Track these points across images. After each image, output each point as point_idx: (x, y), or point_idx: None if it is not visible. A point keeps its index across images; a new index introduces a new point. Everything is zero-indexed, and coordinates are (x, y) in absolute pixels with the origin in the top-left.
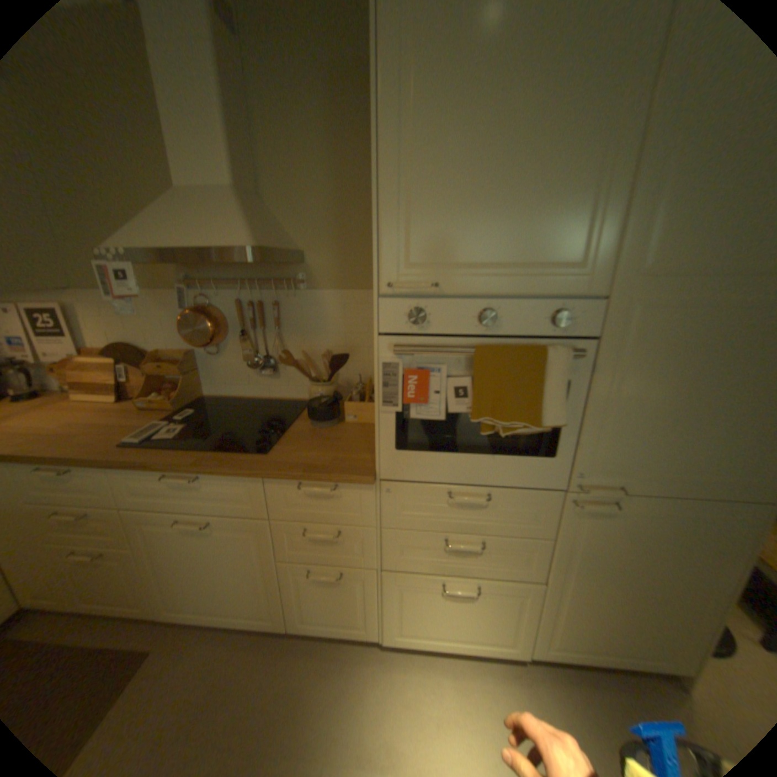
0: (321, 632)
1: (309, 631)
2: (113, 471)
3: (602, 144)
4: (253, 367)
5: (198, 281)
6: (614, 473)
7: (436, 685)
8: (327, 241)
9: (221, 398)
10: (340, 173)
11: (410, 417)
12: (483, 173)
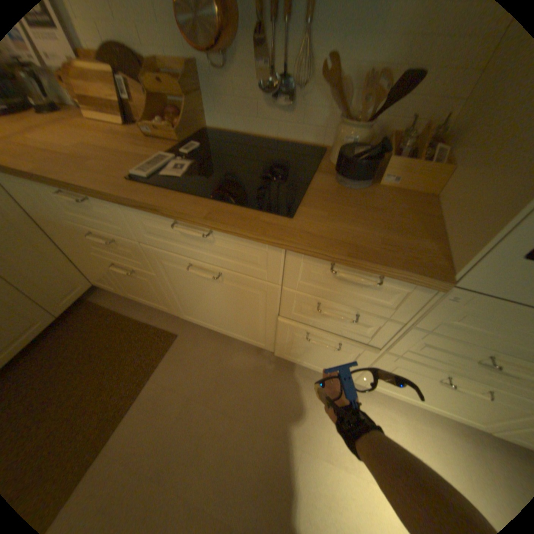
0: (303, 361)
1: (294, 357)
2: (125, 206)
3: None
4: (265, 89)
5: None
6: None
7: (392, 420)
8: None
9: (223, 131)
10: None
11: None
12: None
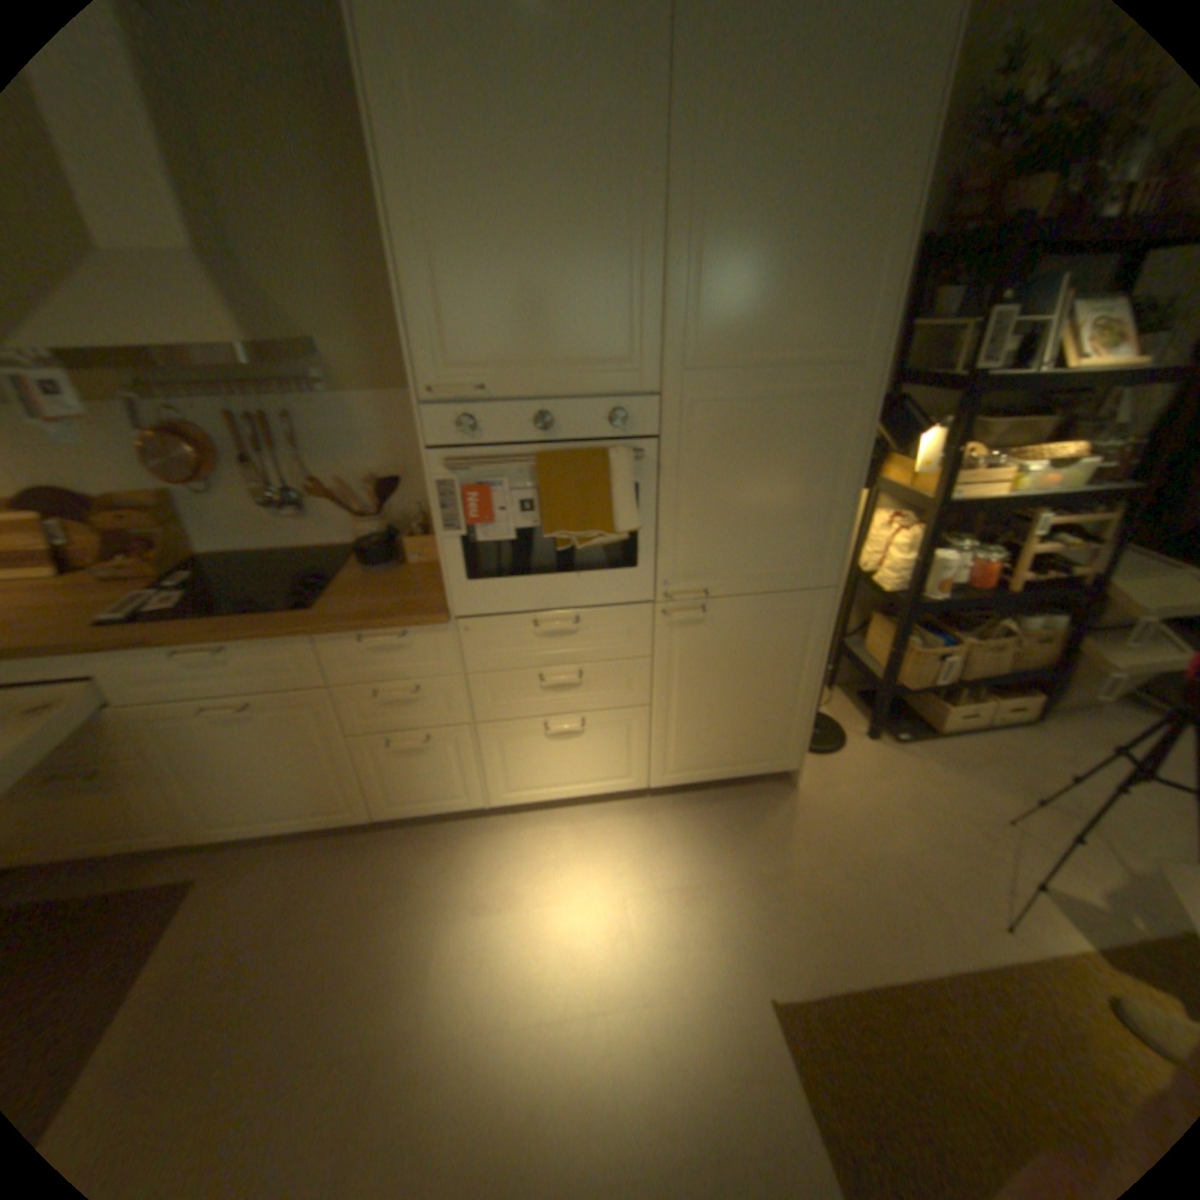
0: (412, 813)
1: (397, 814)
2: (89, 660)
3: (624, 234)
4: (262, 507)
5: (150, 388)
6: (692, 576)
7: (550, 836)
8: (340, 323)
9: (218, 556)
10: (344, 228)
11: (474, 542)
12: (509, 262)
